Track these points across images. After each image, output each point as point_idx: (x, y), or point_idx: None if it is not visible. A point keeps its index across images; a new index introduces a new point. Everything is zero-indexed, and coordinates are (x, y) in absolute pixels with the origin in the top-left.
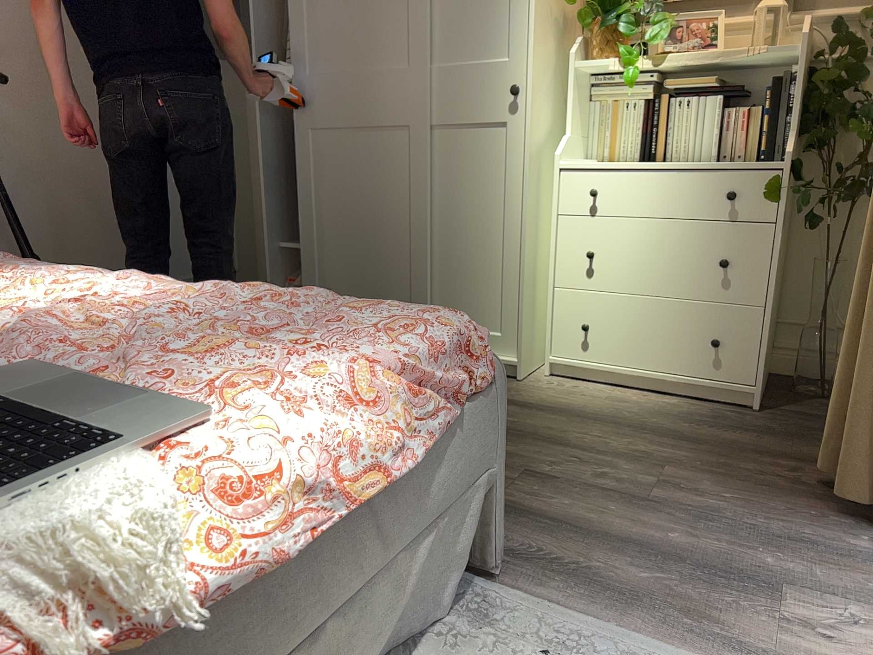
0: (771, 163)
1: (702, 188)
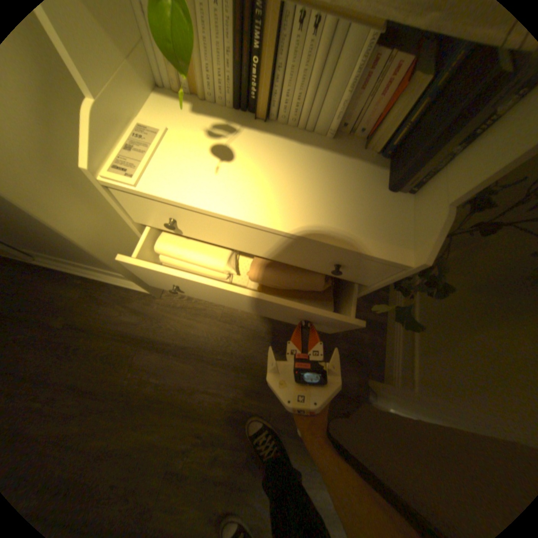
0: (397, 205)
1: (308, 253)
